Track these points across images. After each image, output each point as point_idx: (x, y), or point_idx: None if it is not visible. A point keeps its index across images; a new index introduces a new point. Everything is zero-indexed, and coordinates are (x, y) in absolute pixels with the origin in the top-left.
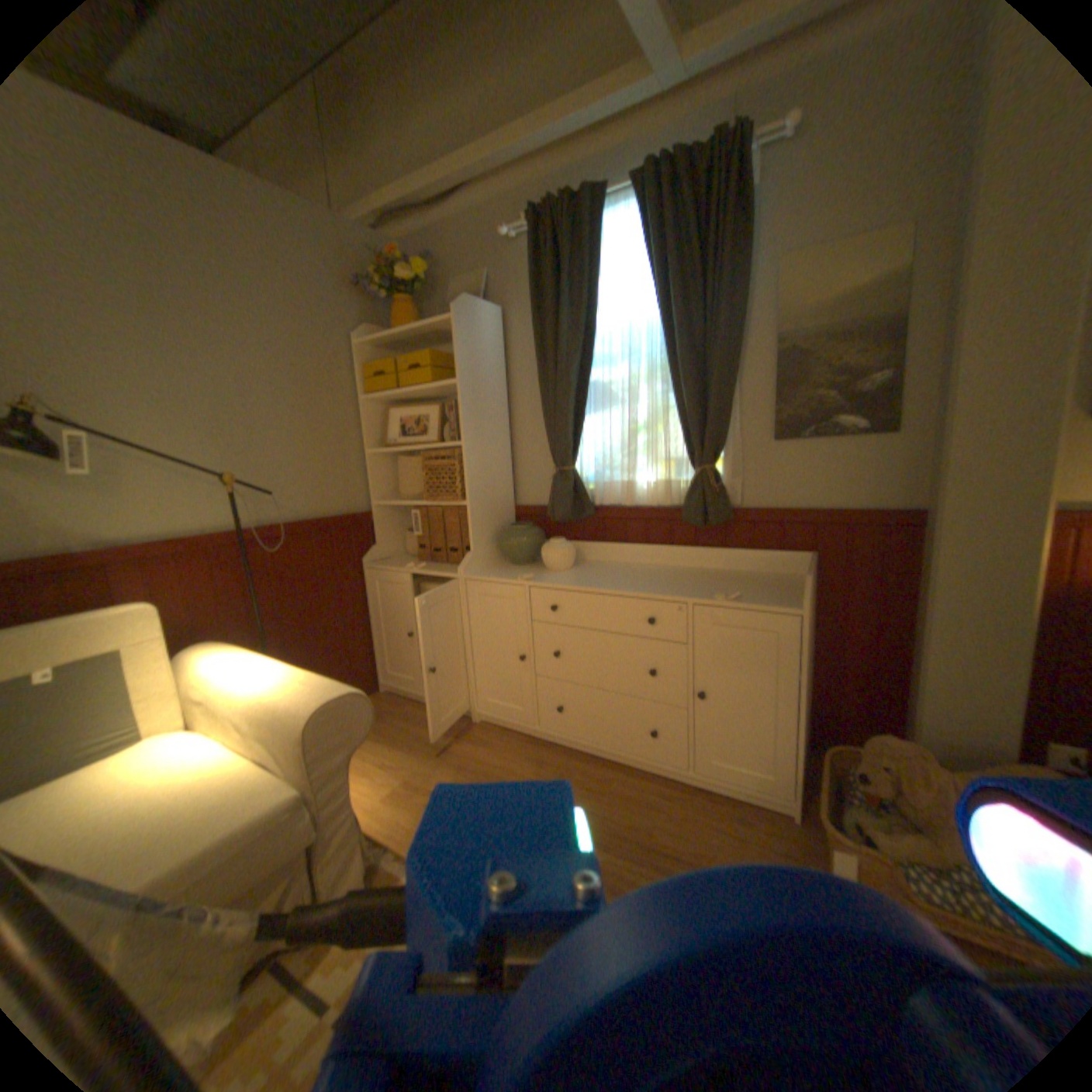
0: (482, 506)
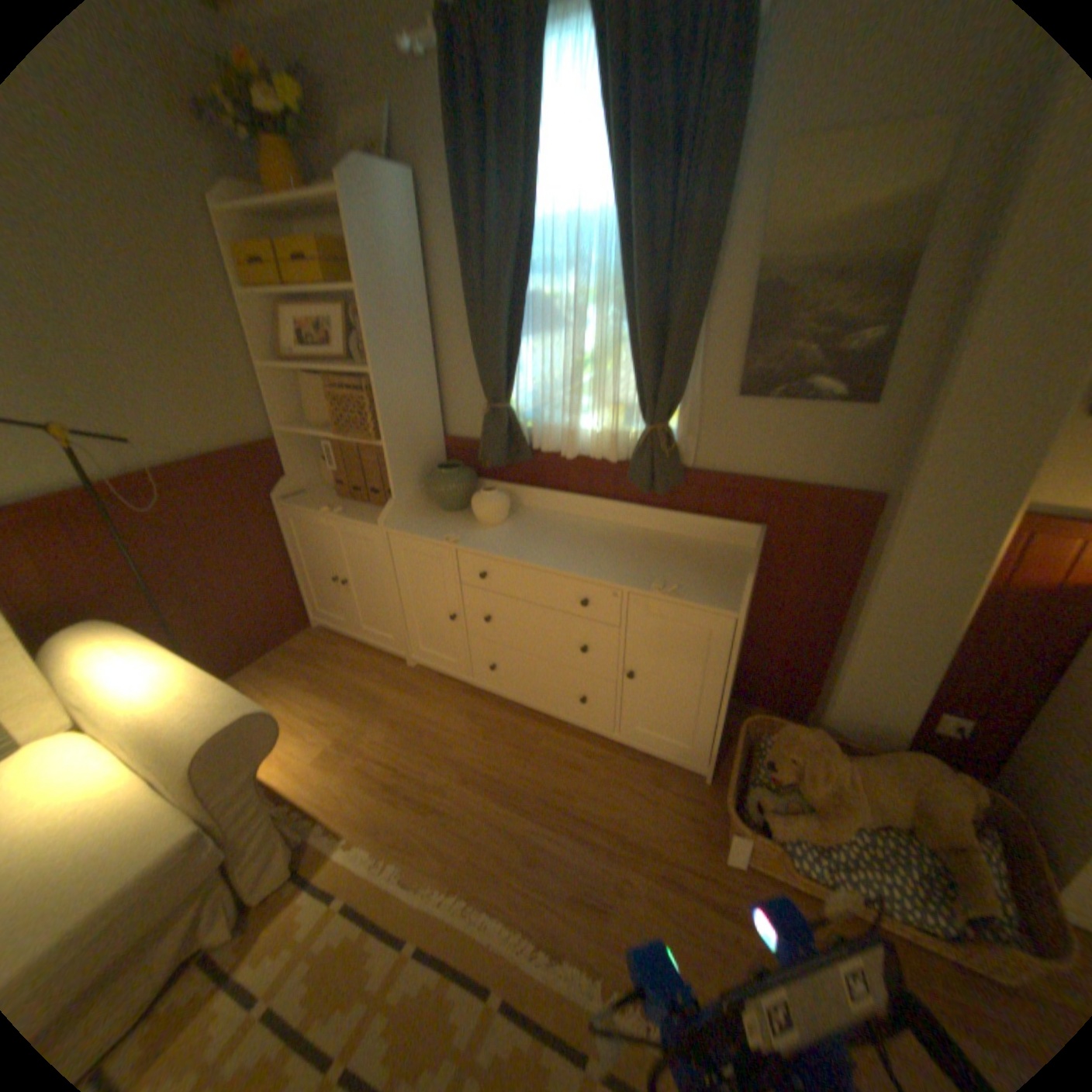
0: (403, 446)
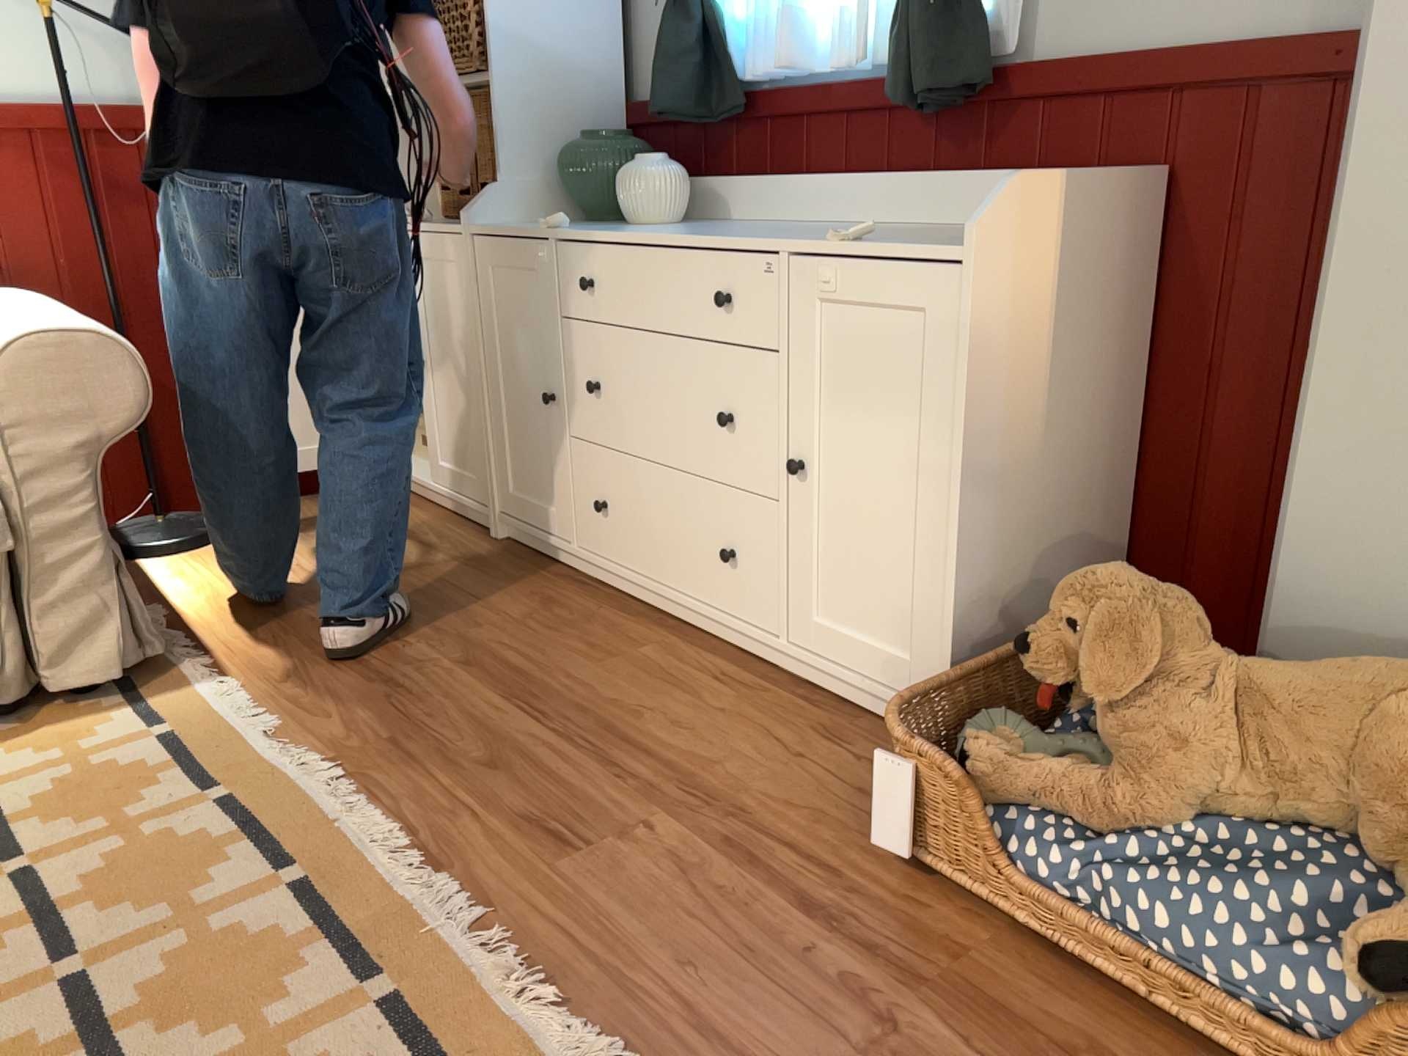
0: (529, 92)
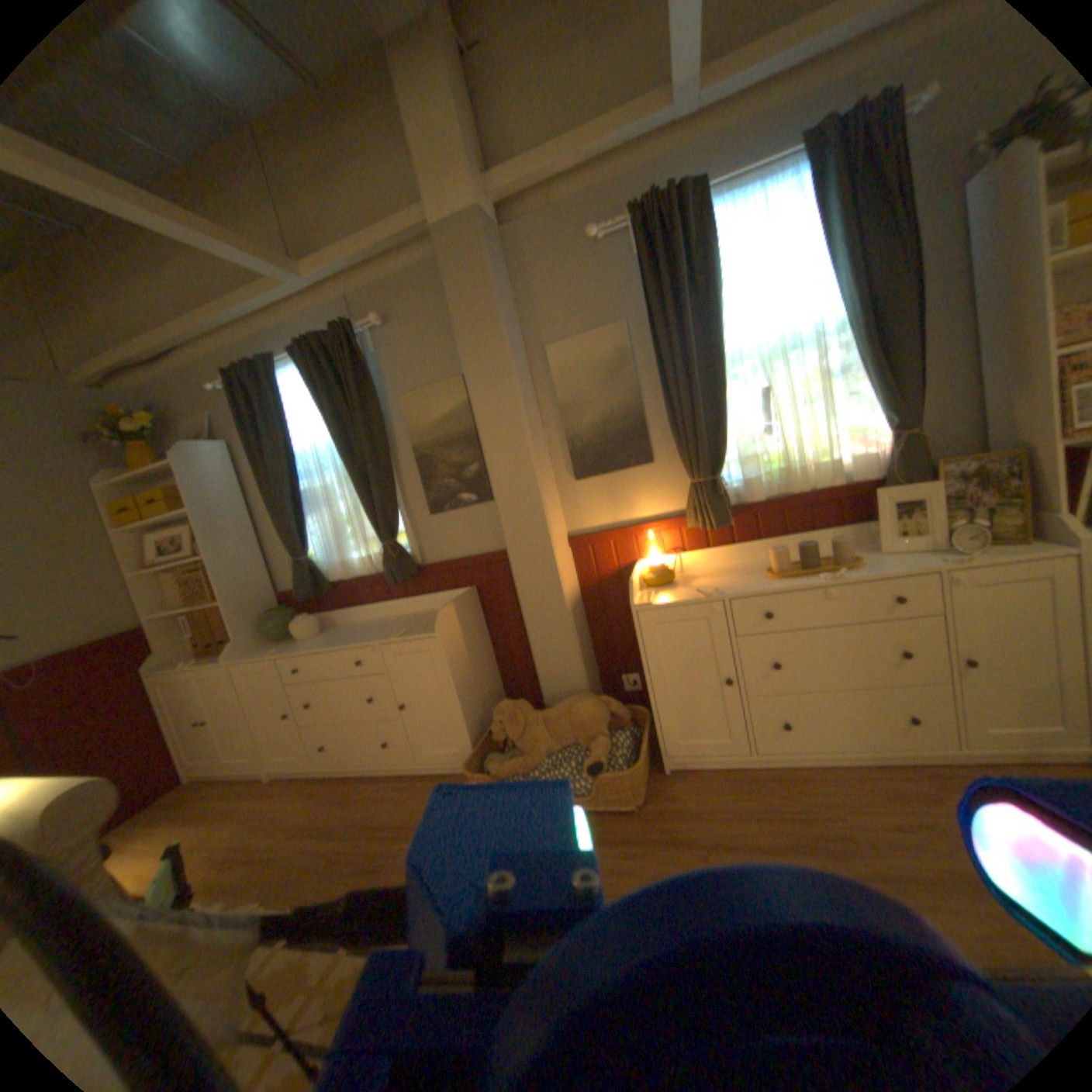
0: (236, 602)
